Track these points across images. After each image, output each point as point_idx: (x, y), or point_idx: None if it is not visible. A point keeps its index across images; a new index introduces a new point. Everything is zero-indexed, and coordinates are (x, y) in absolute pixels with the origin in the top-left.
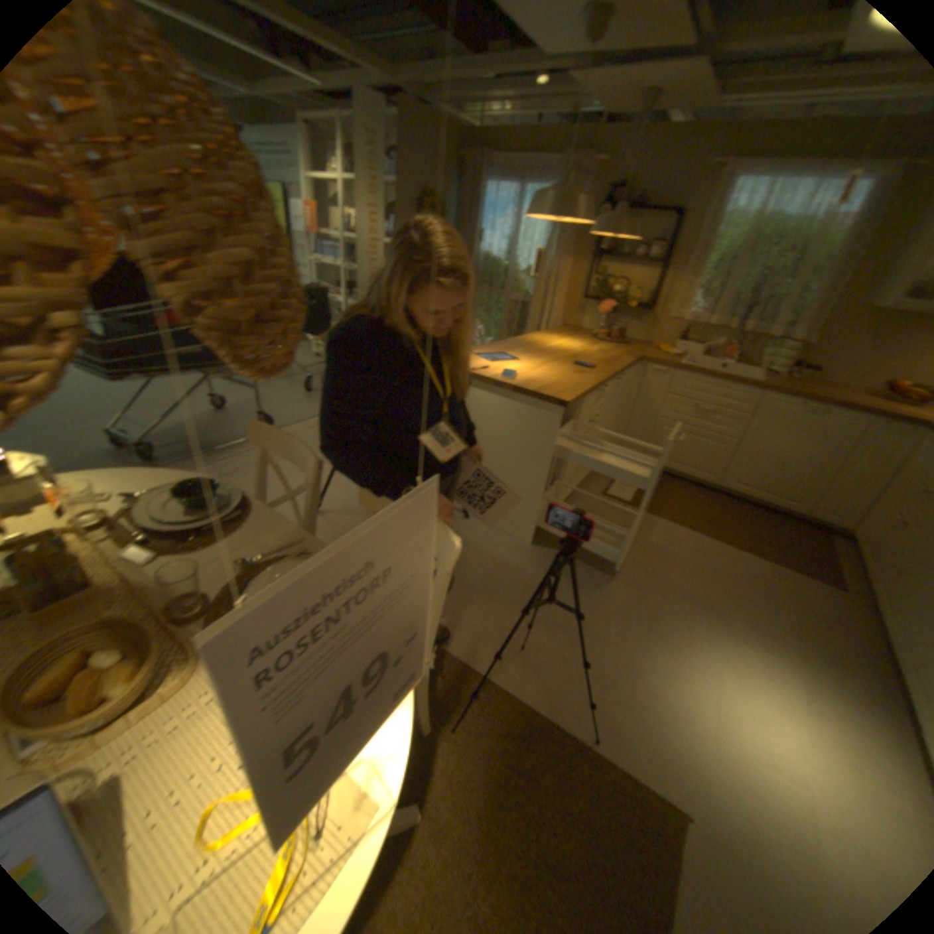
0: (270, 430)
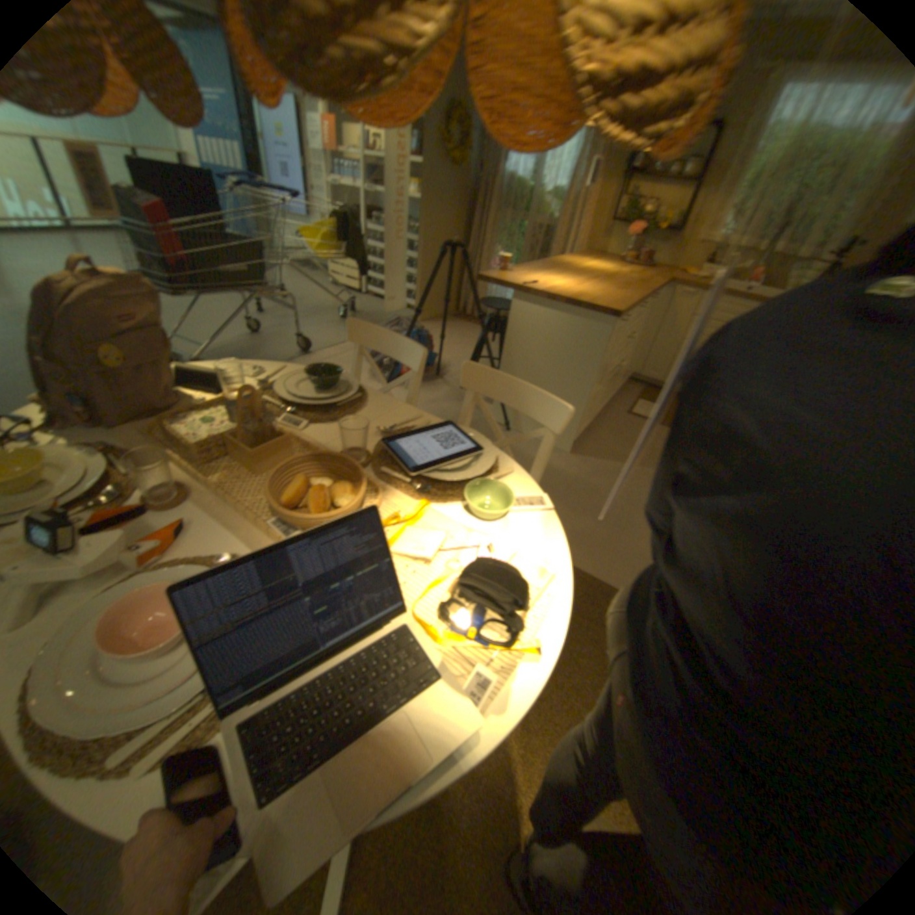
0: (365, 330)
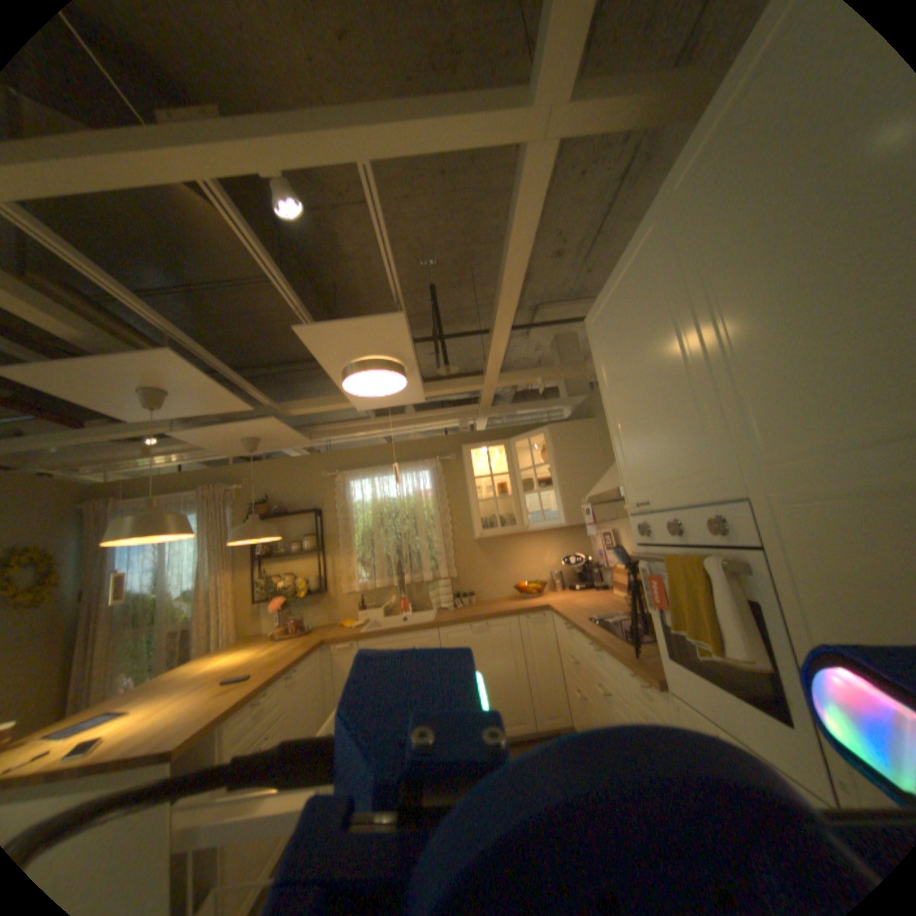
0: None
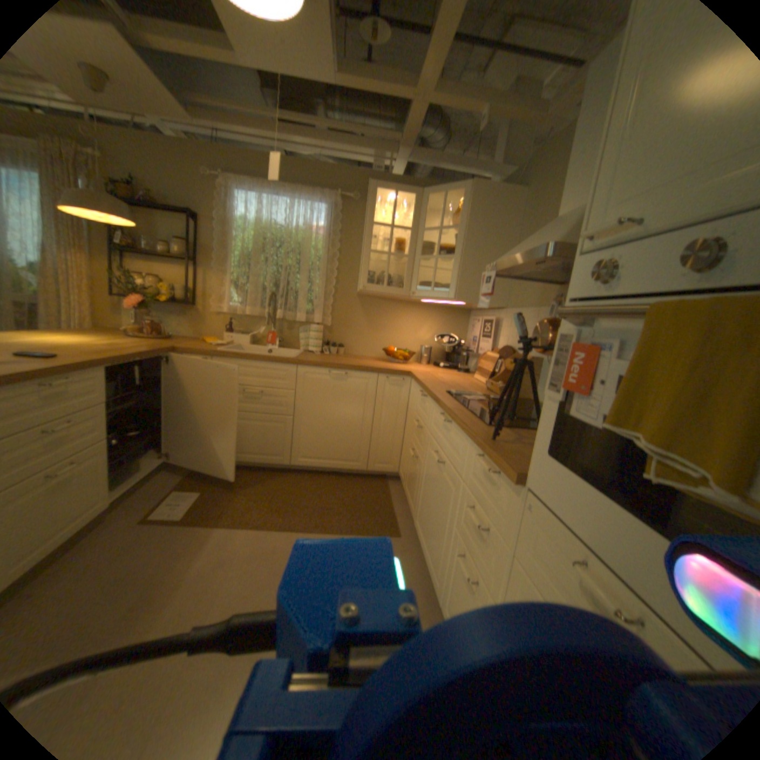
0: None
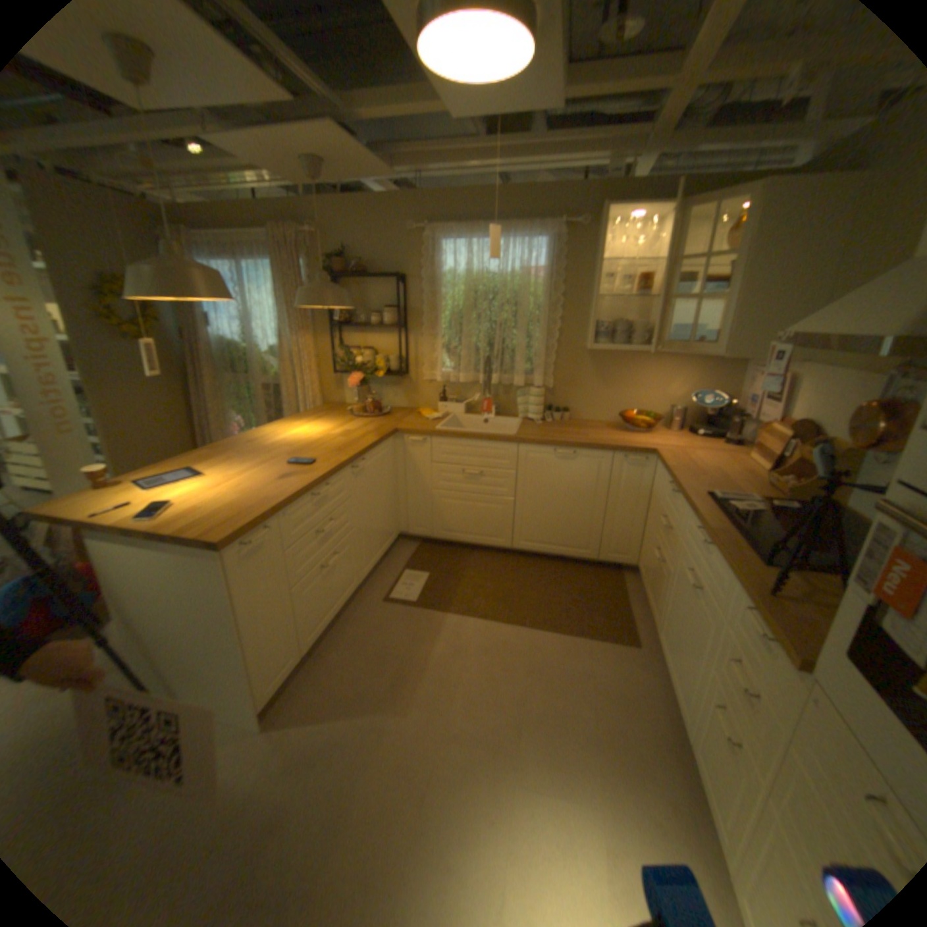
0: None
